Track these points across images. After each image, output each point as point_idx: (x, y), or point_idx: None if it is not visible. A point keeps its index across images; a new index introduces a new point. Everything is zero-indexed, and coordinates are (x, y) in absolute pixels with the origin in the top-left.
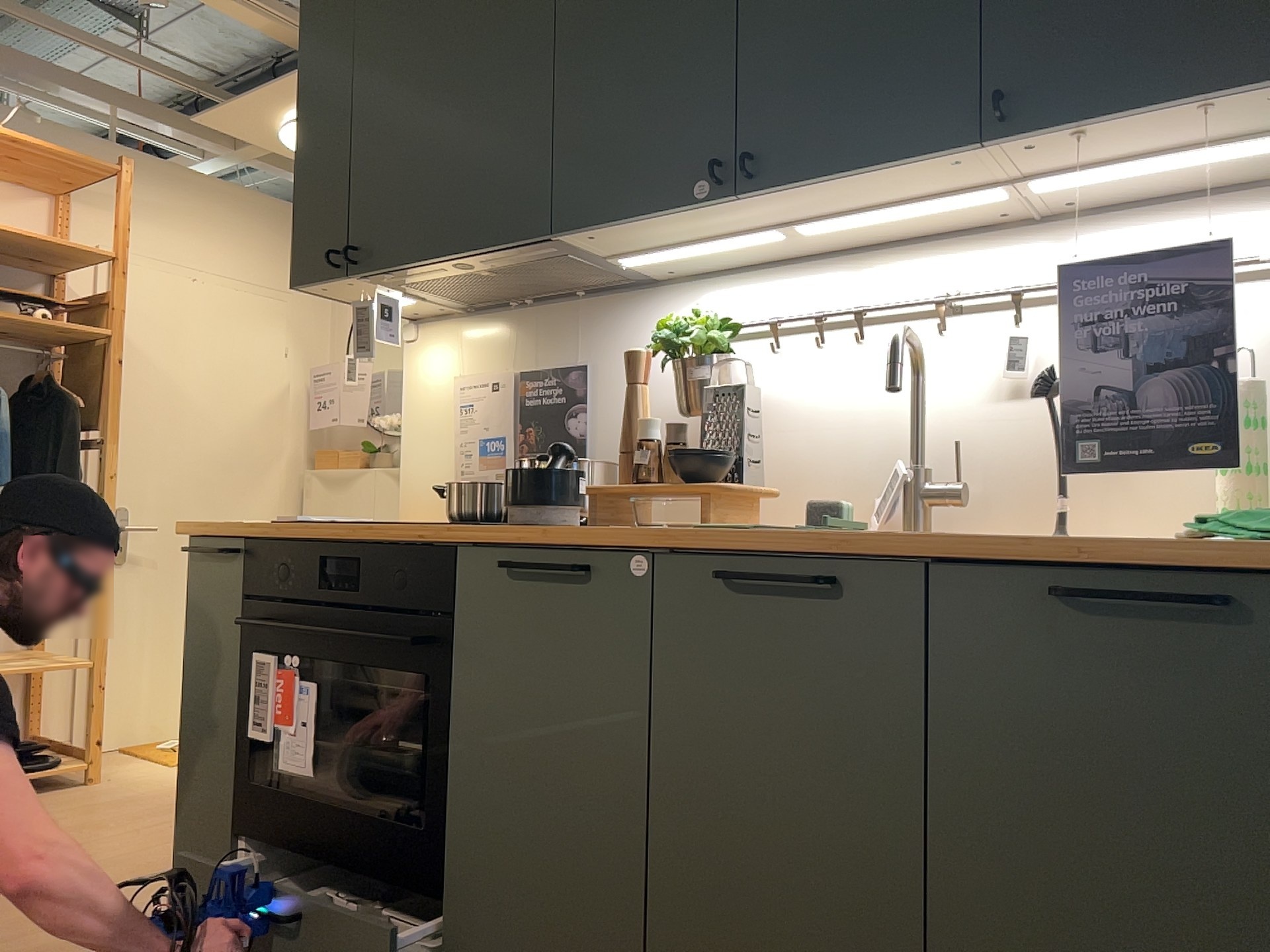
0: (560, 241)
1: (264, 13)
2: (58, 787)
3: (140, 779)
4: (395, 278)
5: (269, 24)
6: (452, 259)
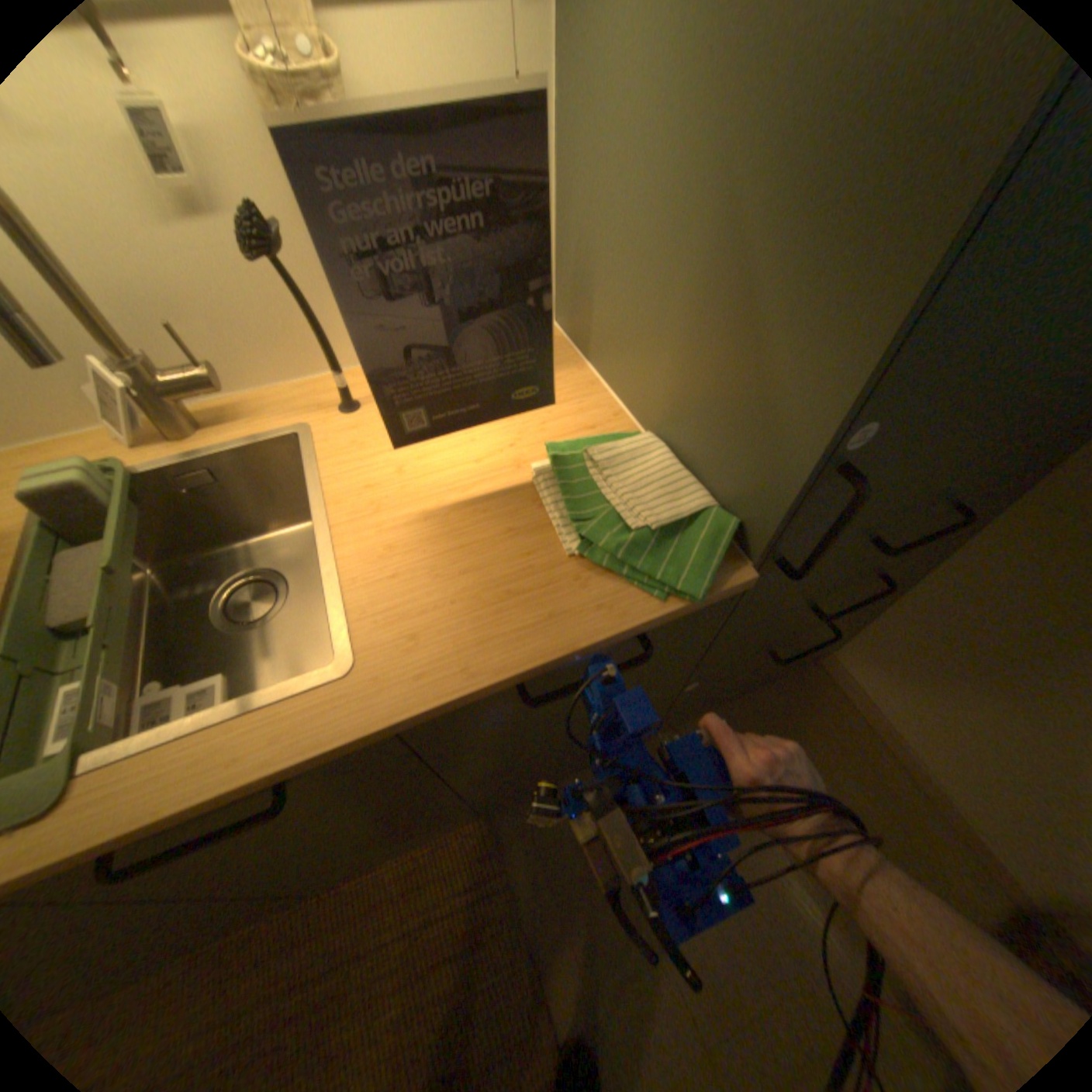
0: None
1: None
2: None
3: None
4: None
5: None
6: None
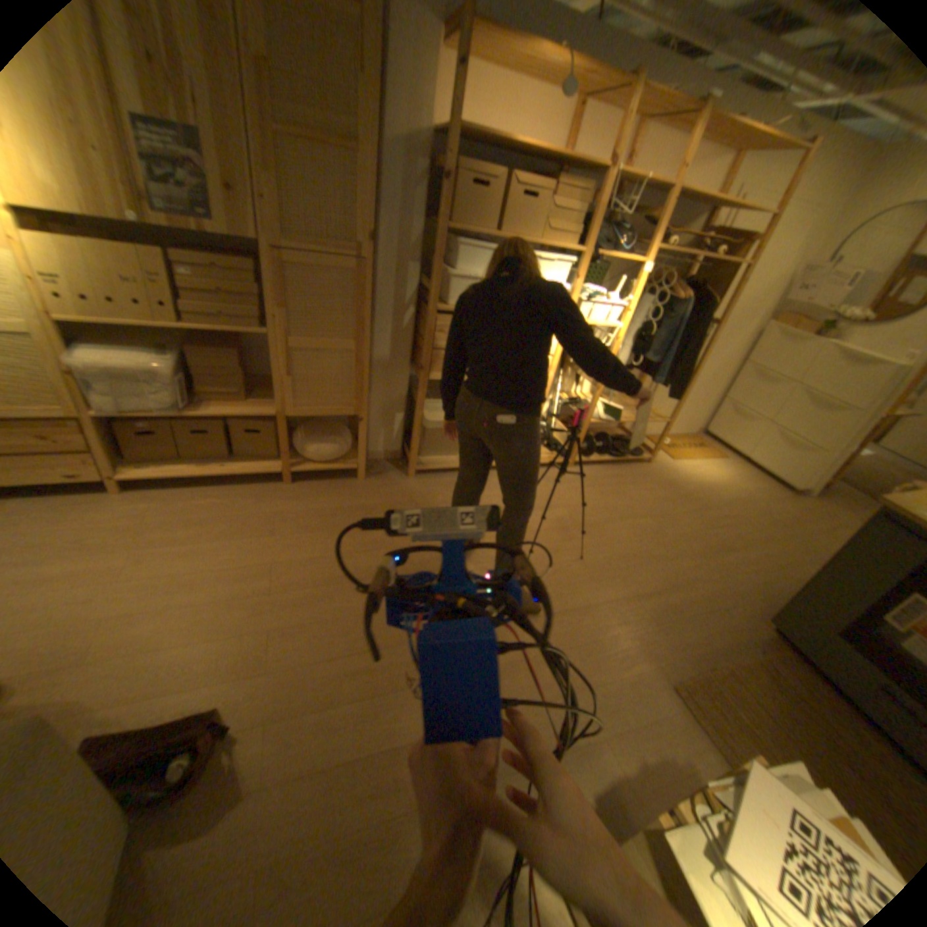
0: None
1: None
2: (639, 462)
3: (667, 468)
4: None
5: None
6: None
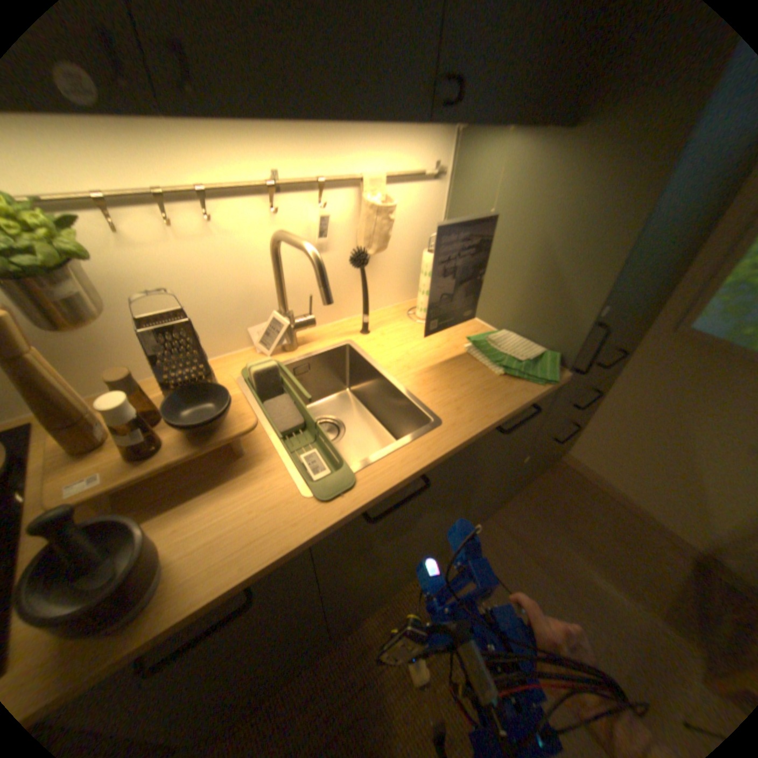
0: None
1: None
2: None
3: None
4: None
5: None
6: None
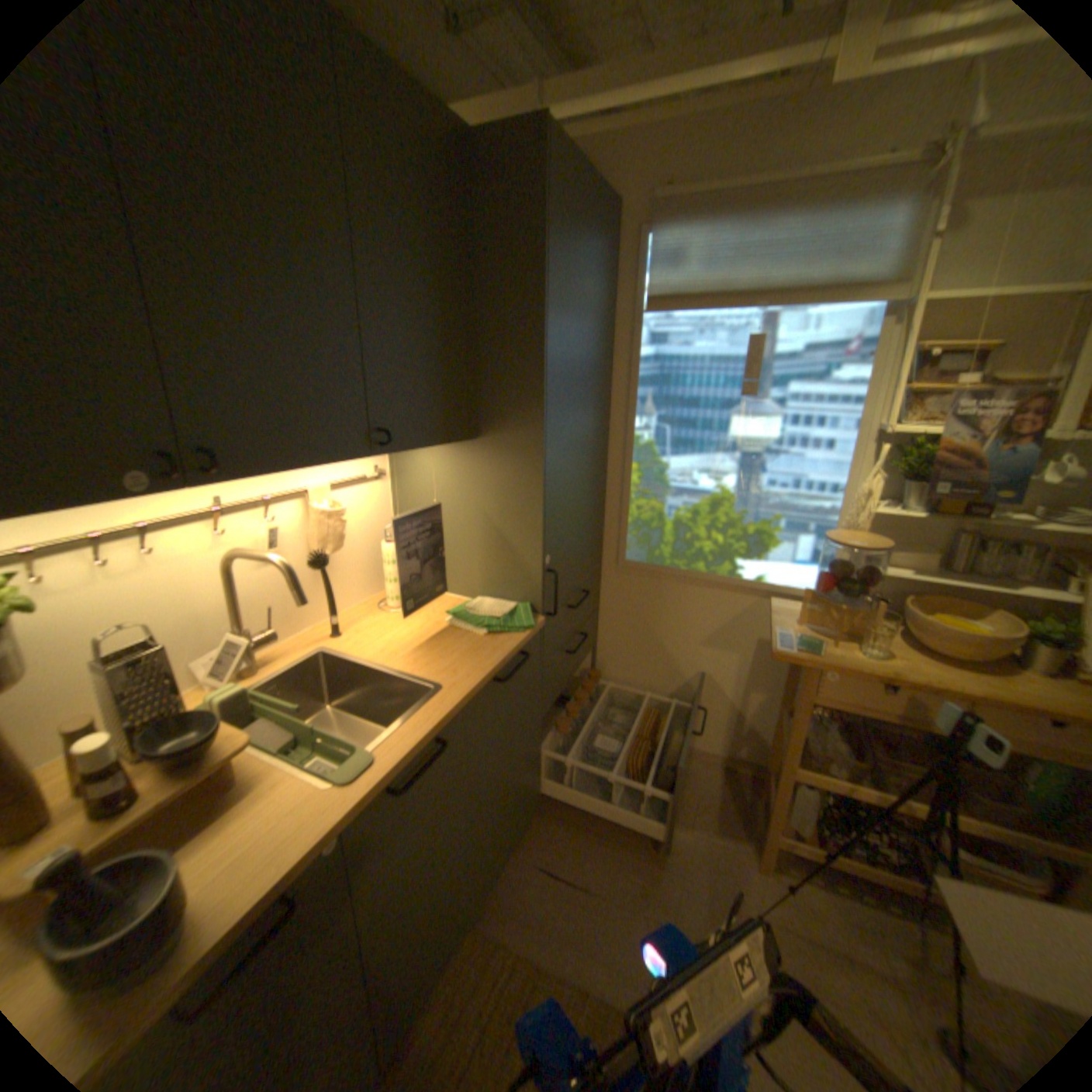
0: None
1: None
2: None
3: None
4: None
5: None
6: None
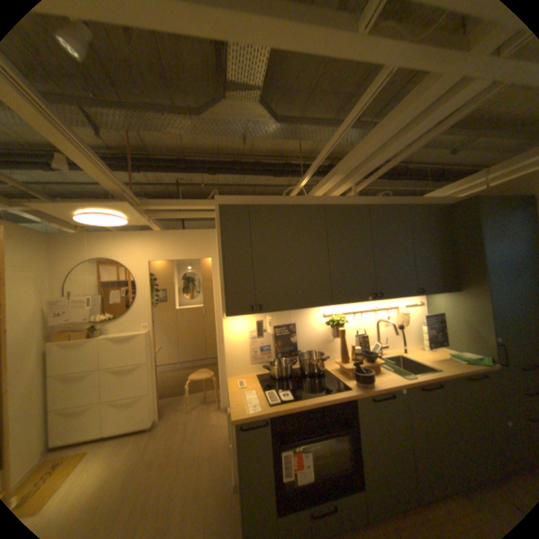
0: (326, 304)
1: (112, 180)
2: None
3: None
4: (267, 312)
5: (111, 184)
6: (296, 309)
